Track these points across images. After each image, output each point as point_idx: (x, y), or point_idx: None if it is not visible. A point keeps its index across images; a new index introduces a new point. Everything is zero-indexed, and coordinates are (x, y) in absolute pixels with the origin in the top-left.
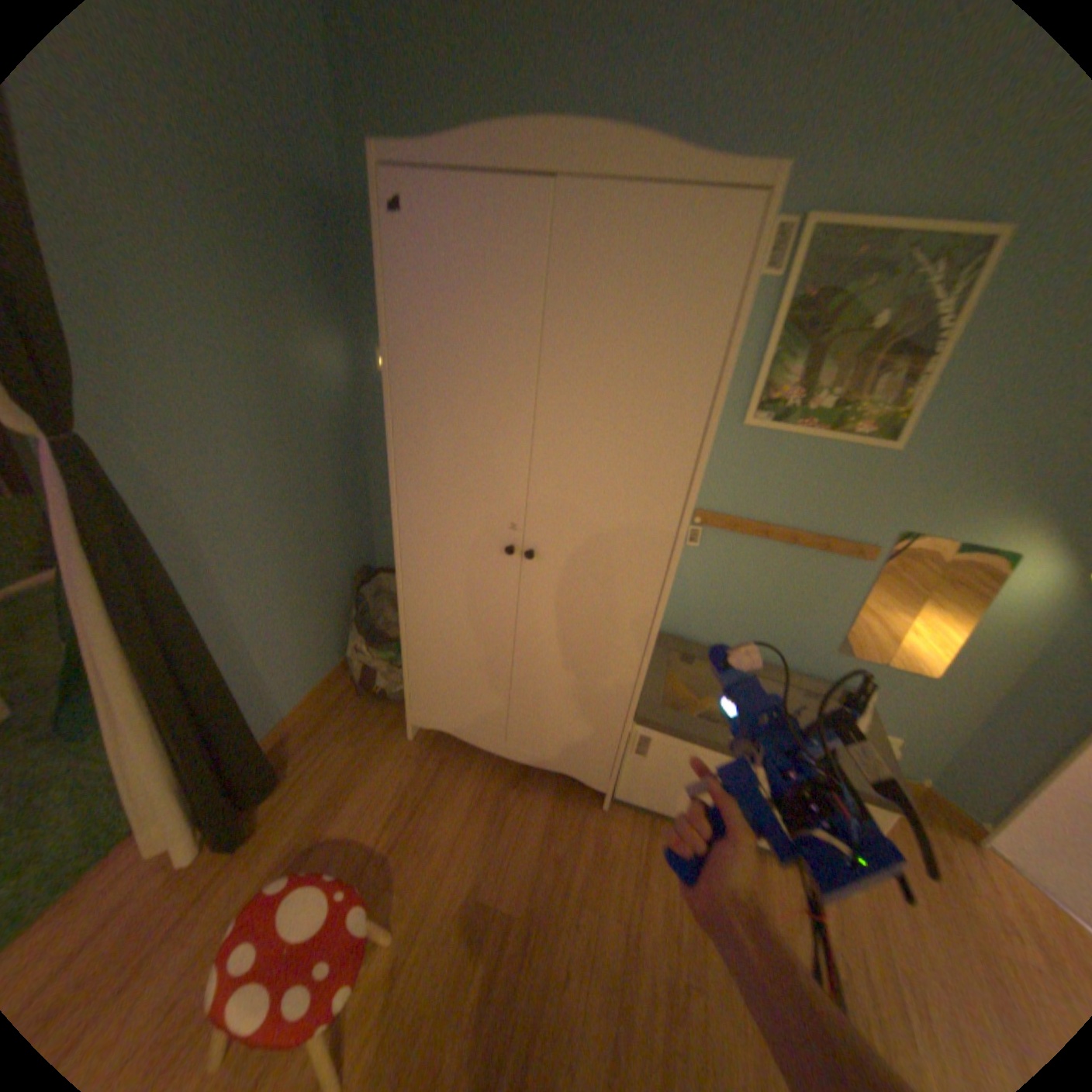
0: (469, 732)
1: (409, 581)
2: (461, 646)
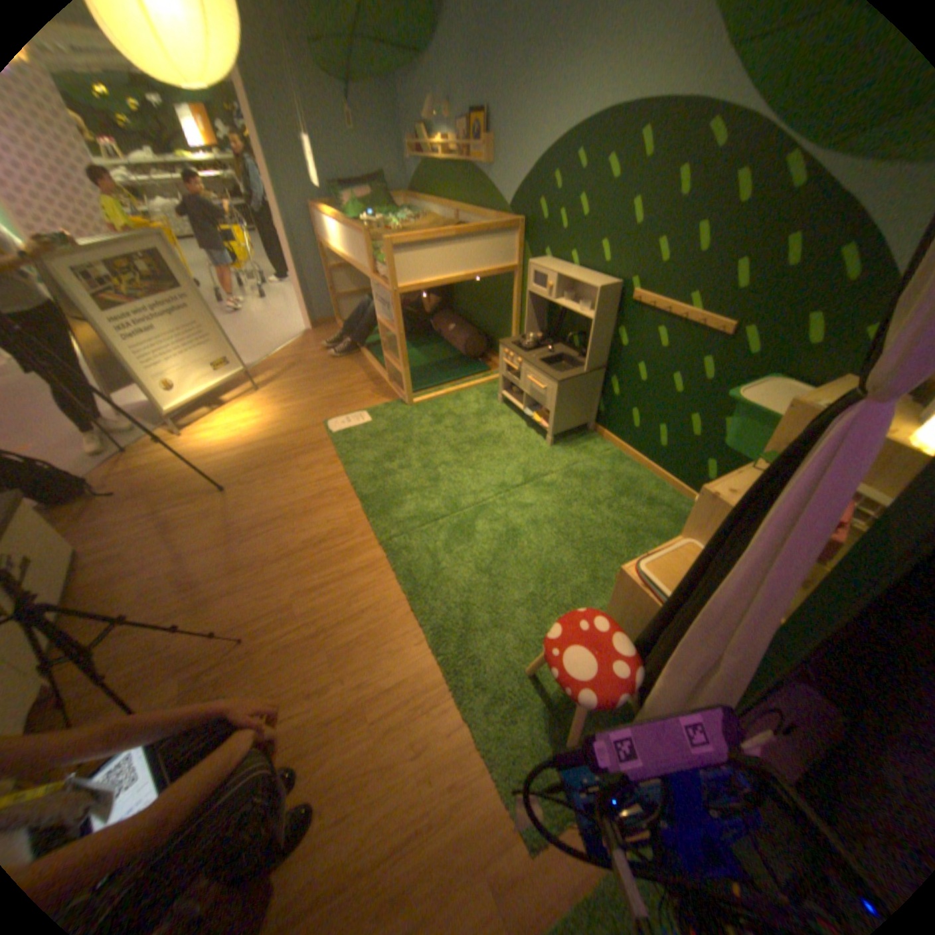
0: None
1: None
2: None
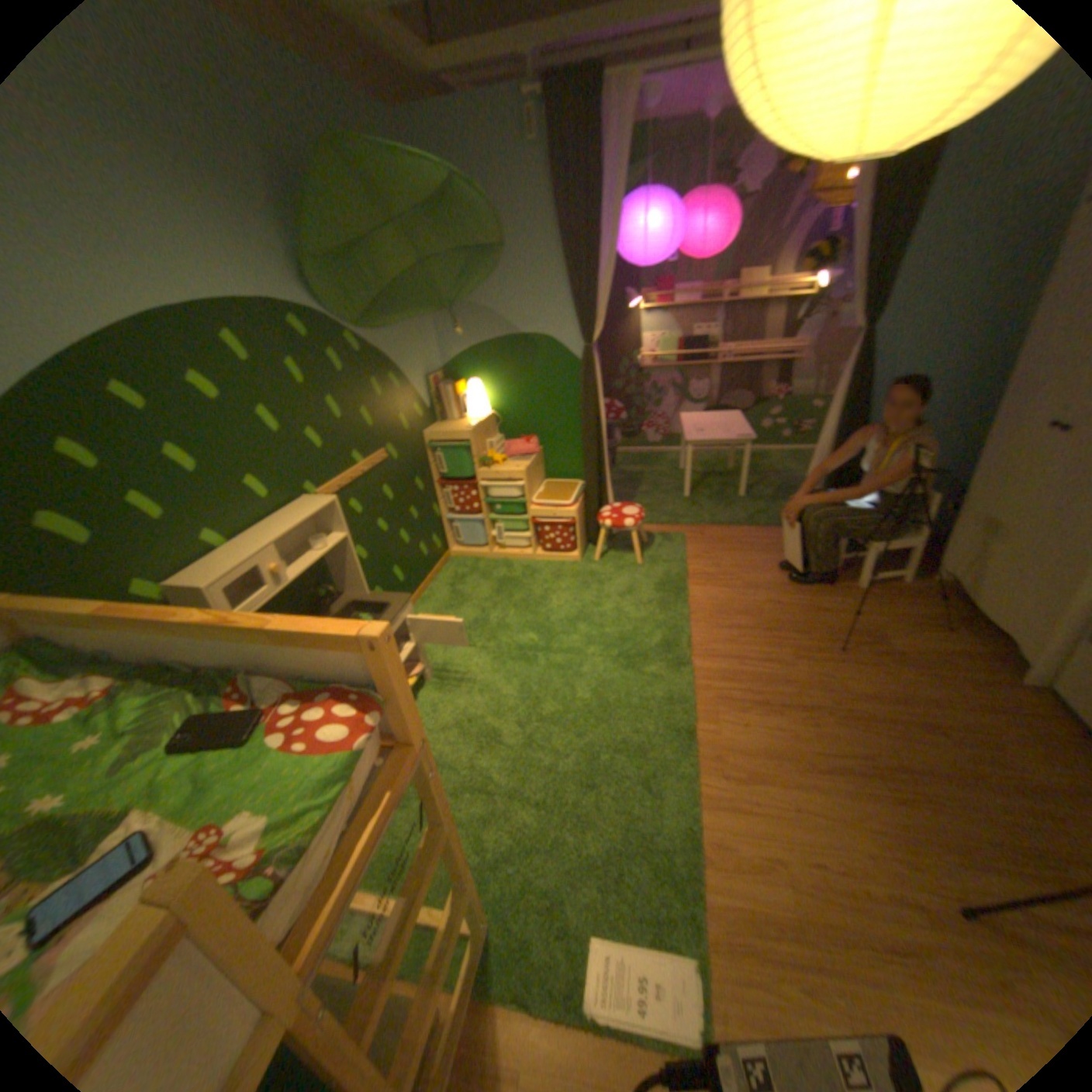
0: (967, 583)
1: (987, 452)
2: (993, 506)
